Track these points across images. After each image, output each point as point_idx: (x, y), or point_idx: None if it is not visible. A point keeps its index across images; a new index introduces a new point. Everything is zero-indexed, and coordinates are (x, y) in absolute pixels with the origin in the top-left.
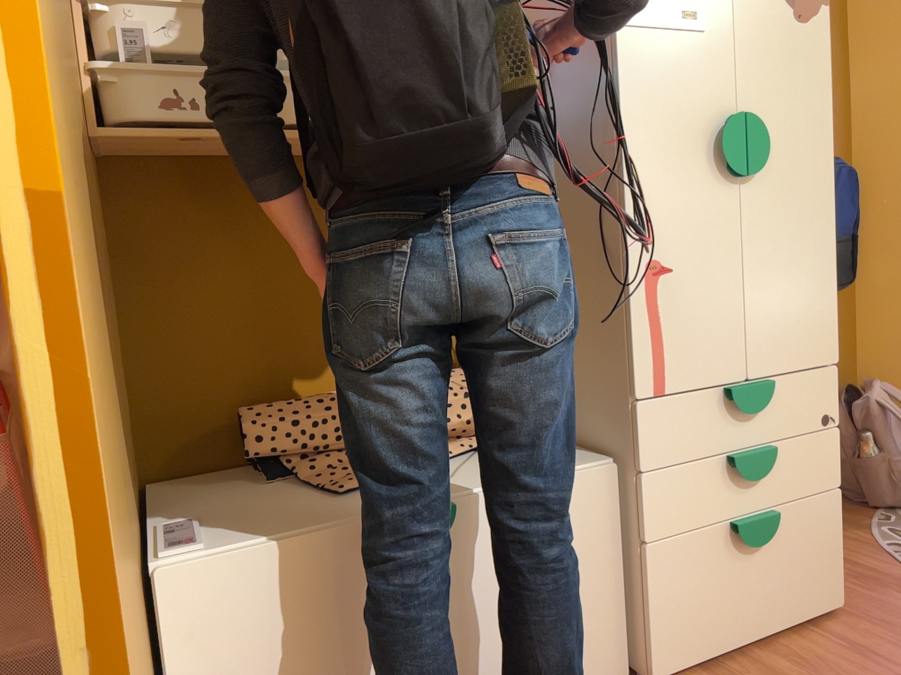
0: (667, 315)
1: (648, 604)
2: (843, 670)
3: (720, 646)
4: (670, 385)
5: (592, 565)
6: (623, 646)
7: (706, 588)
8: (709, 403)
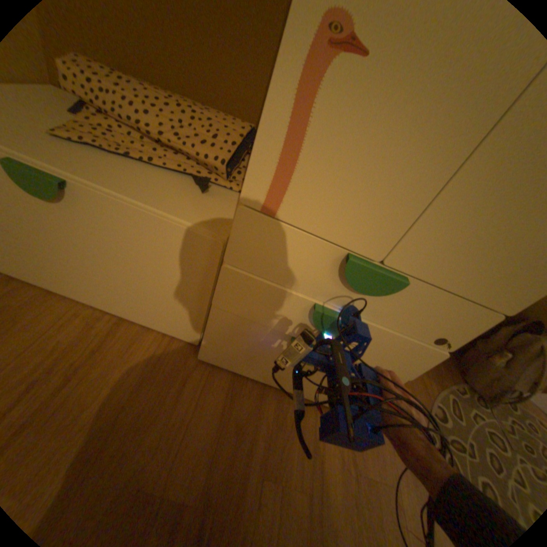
0: (318, 122)
1: (208, 328)
2: (291, 443)
3: (250, 373)
4: (283, 208)
5: (184, 285)
6: (196, 331)
7: (252, 348)
8: (321, 251)
